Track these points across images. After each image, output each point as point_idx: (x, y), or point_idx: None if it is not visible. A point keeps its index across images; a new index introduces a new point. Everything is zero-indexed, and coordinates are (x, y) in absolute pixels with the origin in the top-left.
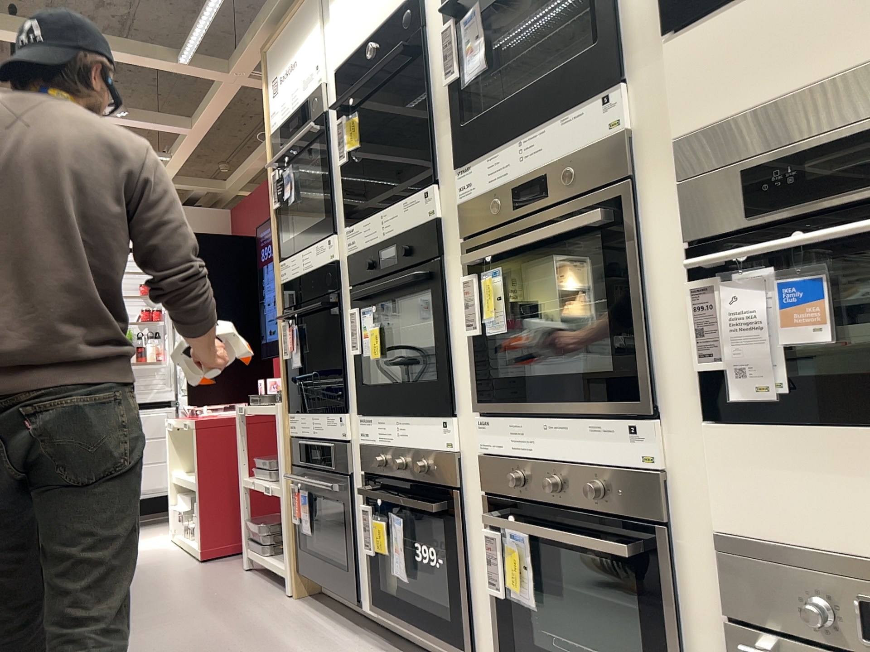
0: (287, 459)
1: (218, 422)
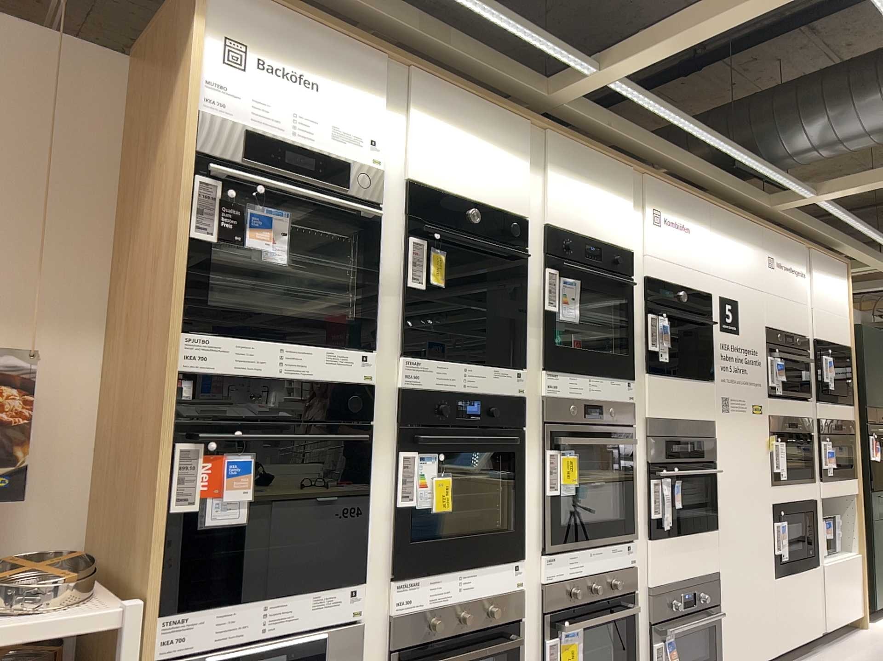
0: None
1: None
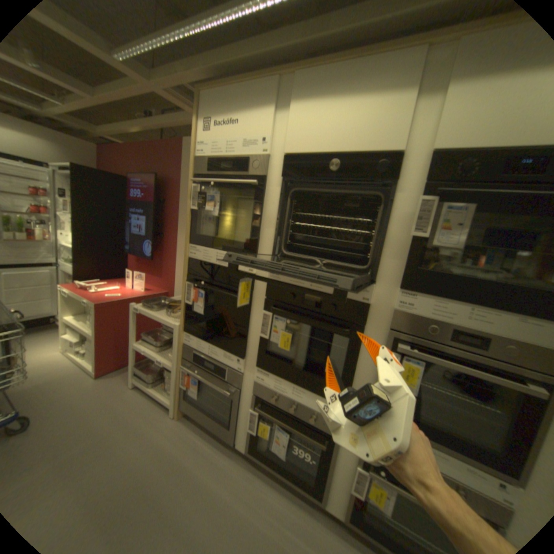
0: (180, 355)
1: (110, 305)
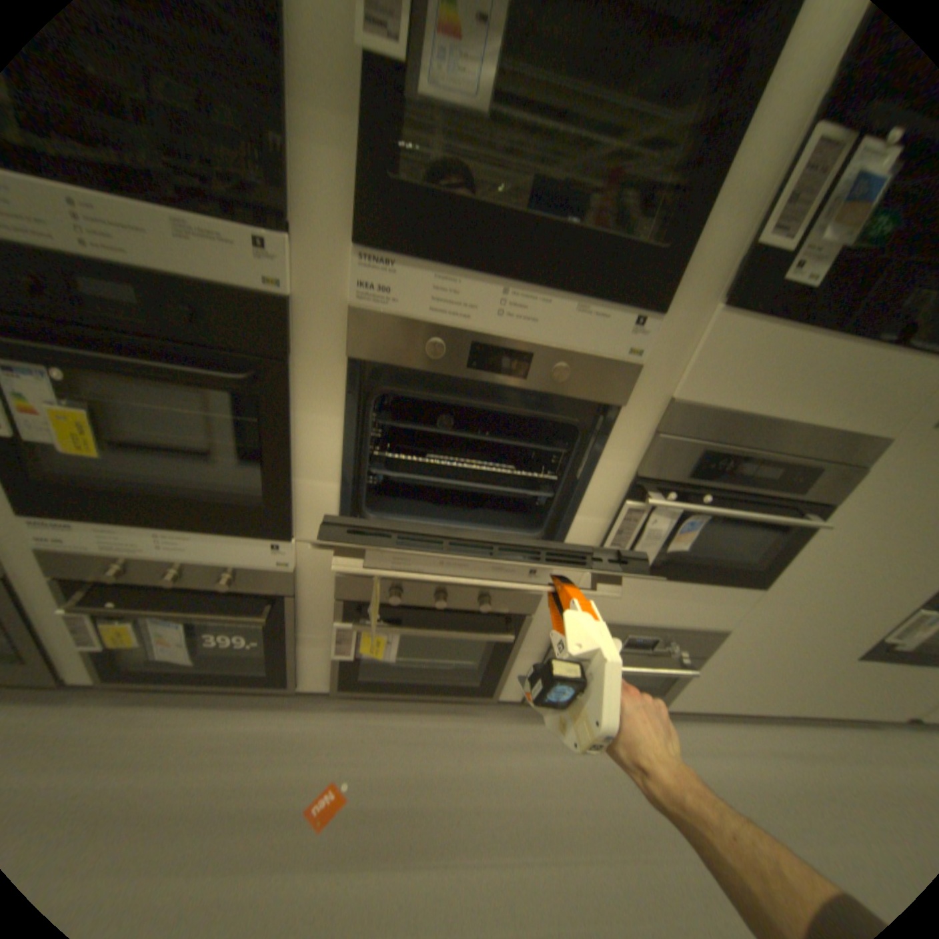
0: None
1: None
